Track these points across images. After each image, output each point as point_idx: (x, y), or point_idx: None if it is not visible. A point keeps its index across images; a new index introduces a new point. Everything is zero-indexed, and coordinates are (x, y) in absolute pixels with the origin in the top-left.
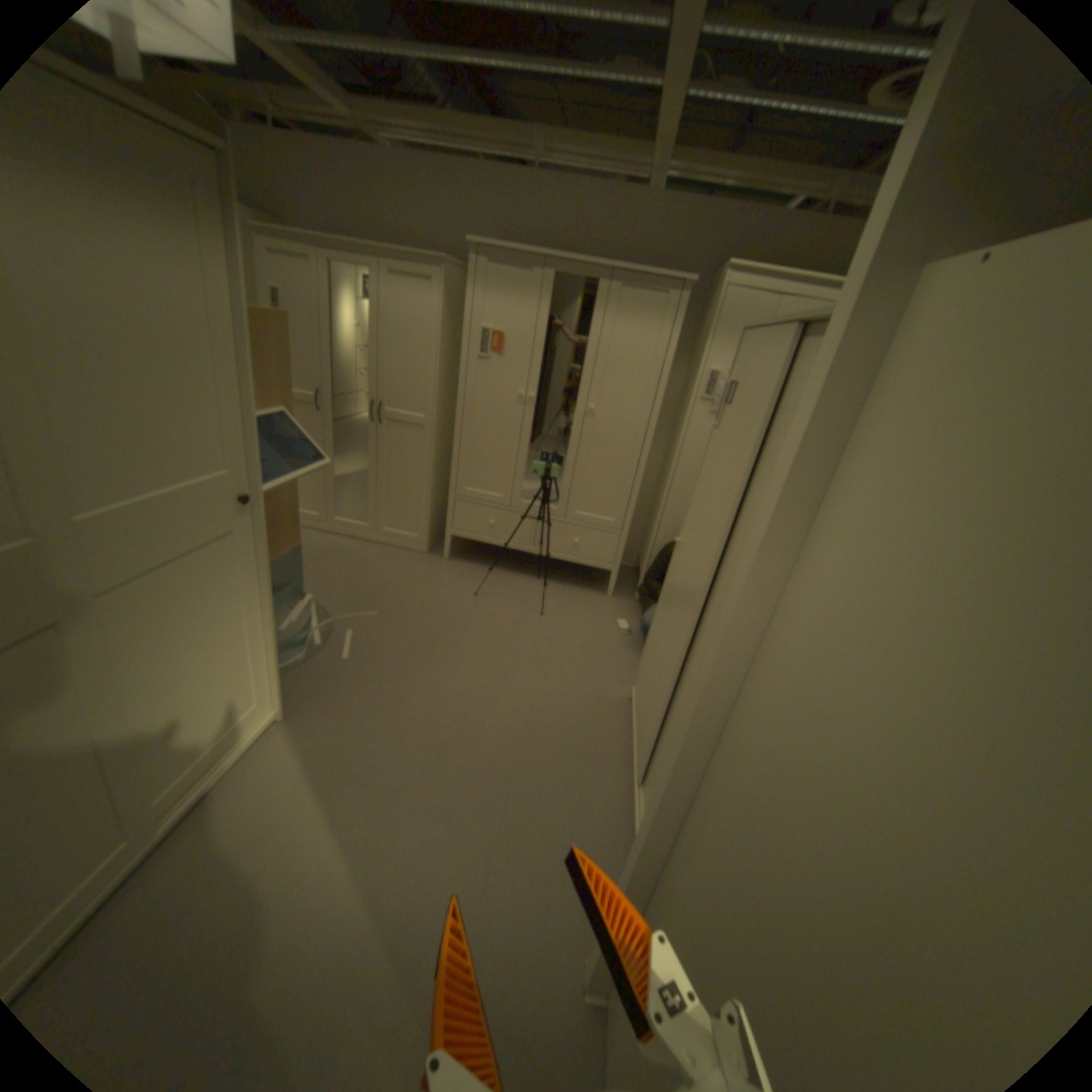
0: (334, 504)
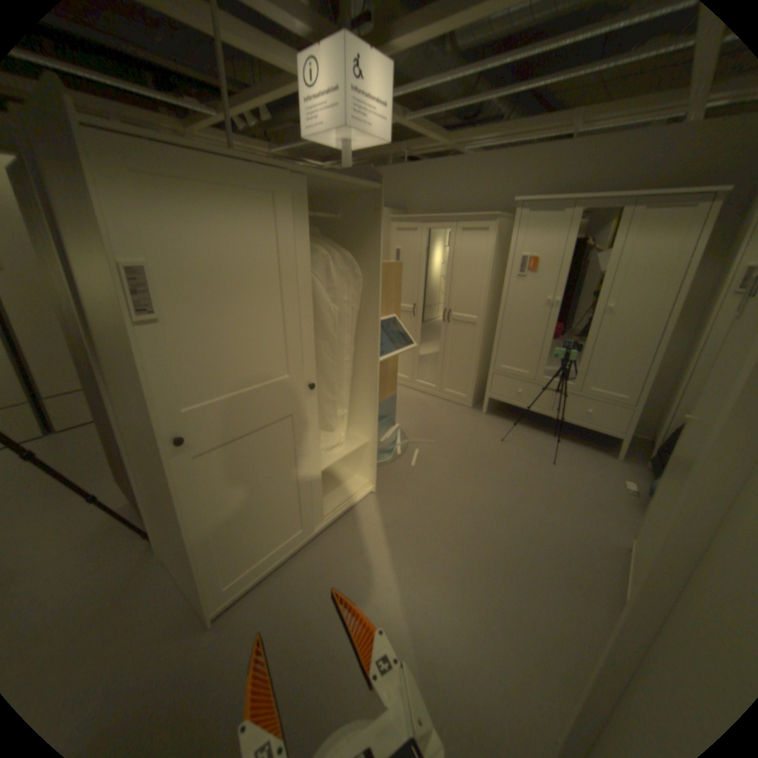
0: (416, 372)
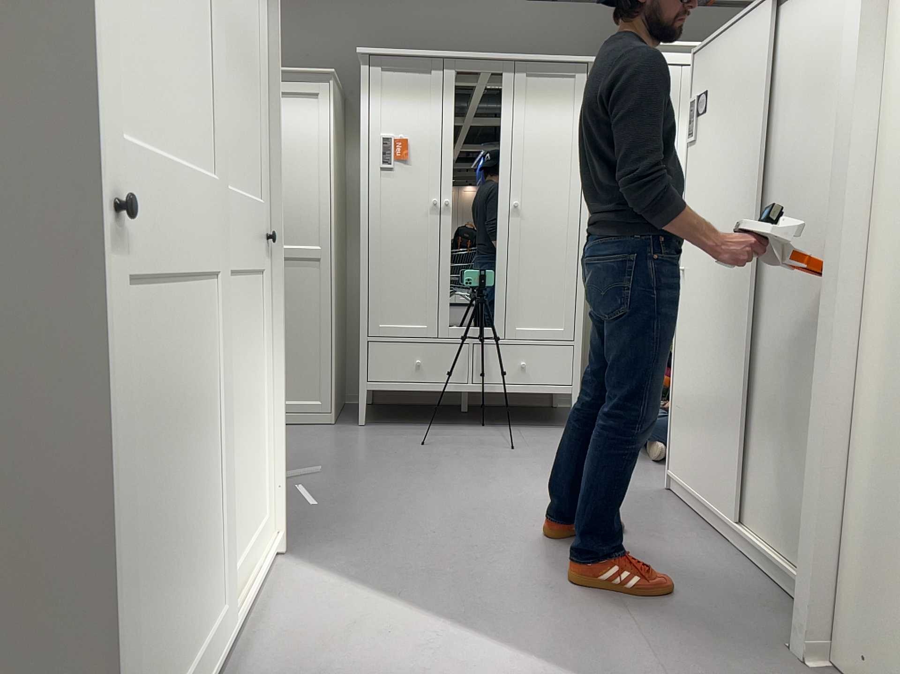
0: None
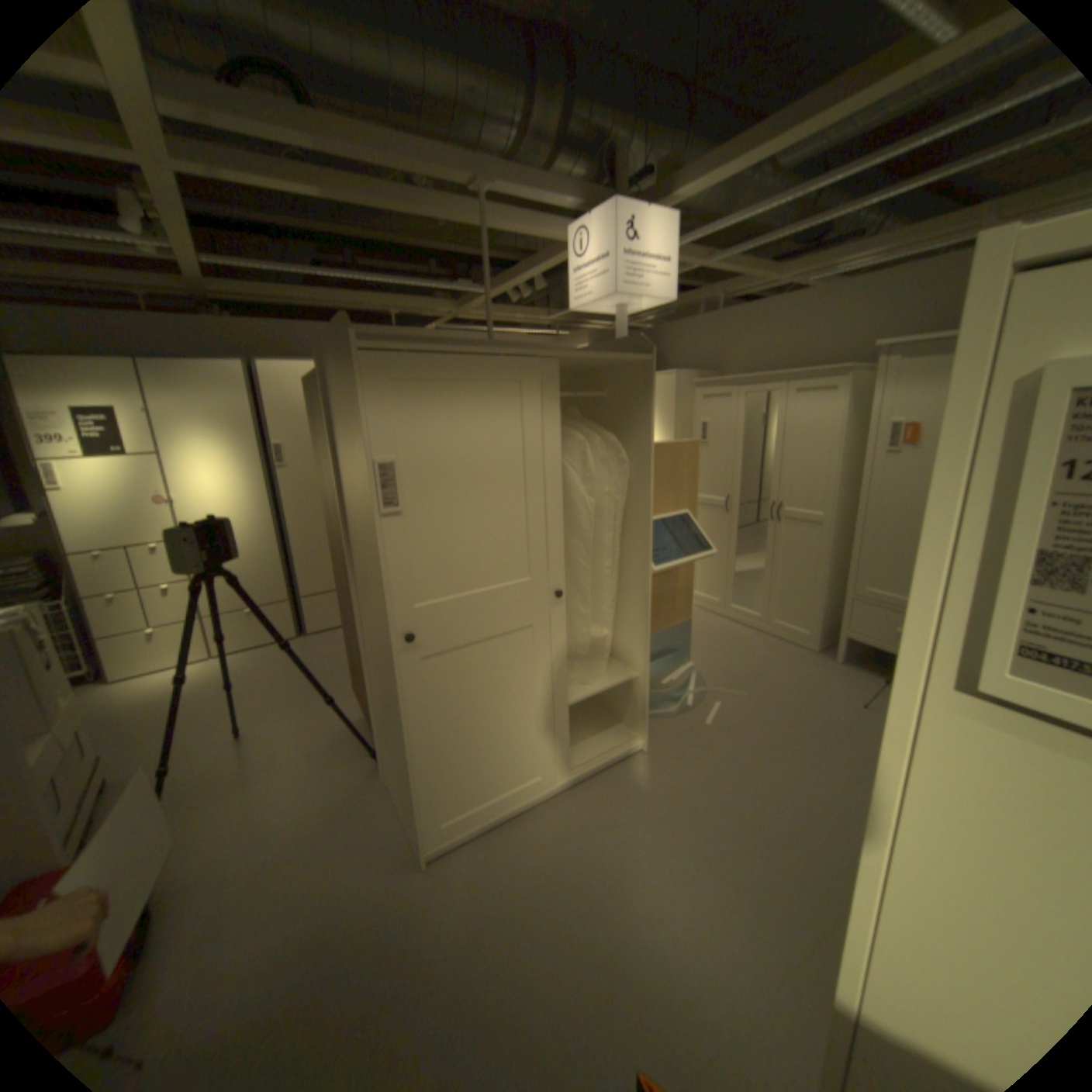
0: (736, 595)
